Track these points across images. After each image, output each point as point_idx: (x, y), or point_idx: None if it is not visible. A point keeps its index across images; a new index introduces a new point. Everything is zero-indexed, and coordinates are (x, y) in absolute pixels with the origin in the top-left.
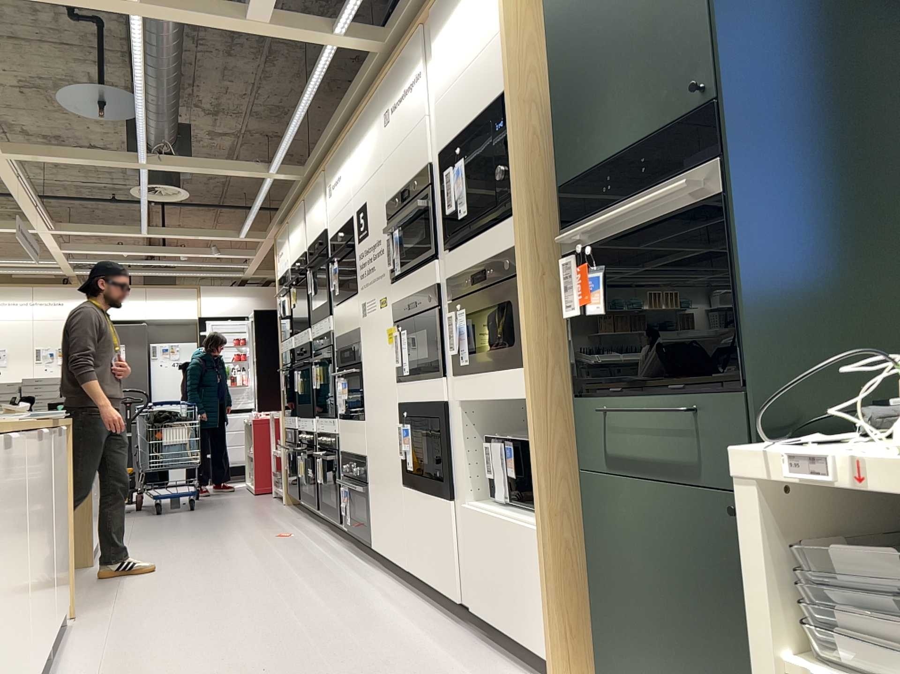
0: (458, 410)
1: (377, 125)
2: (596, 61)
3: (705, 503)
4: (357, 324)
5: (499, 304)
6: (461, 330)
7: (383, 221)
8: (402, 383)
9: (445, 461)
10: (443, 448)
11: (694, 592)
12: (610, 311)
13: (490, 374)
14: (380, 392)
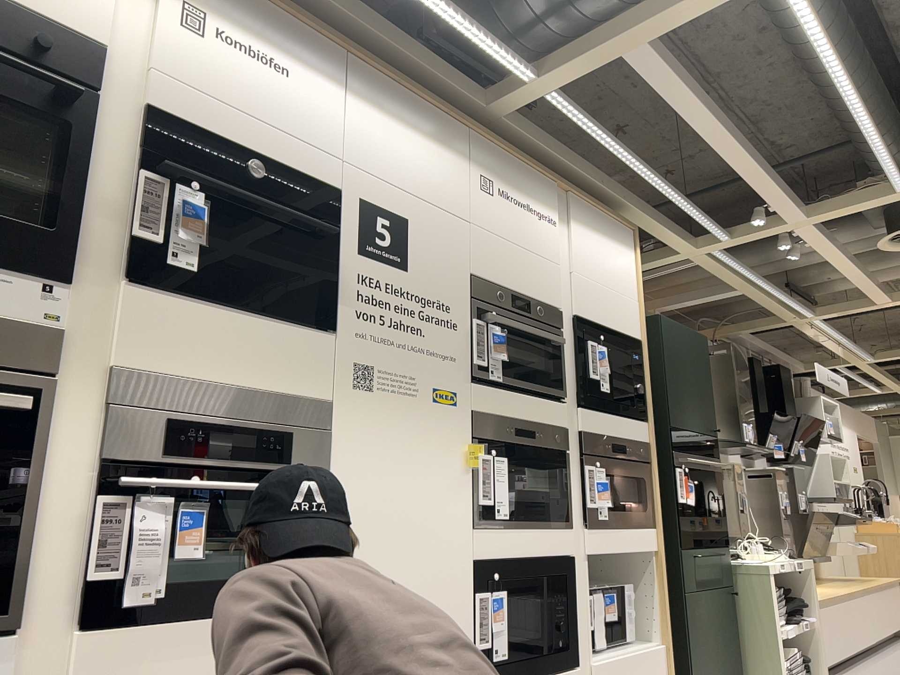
0: (579, 563)
1: (462, 164)
2: (681, 379)
3: (718, 594)
4: (322, 392)
5: (632, 476)
6: (606, 486)
7: (461, 290)
8: (488, 529)
9: (570, 621)
10: (568, 607)
11: (718, 636)
12: (689, 503)
13: (623, 529)
14: (415, 541)
